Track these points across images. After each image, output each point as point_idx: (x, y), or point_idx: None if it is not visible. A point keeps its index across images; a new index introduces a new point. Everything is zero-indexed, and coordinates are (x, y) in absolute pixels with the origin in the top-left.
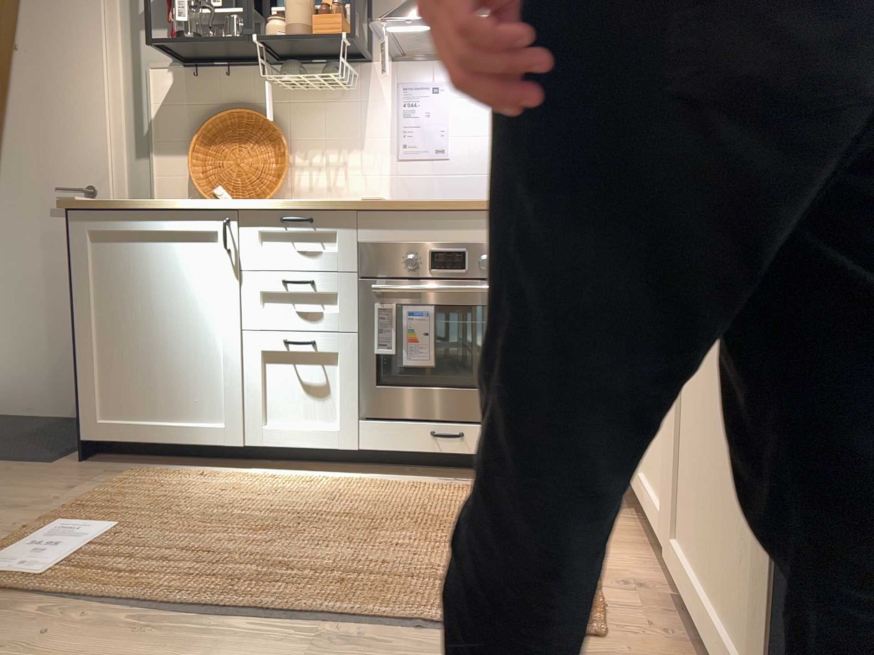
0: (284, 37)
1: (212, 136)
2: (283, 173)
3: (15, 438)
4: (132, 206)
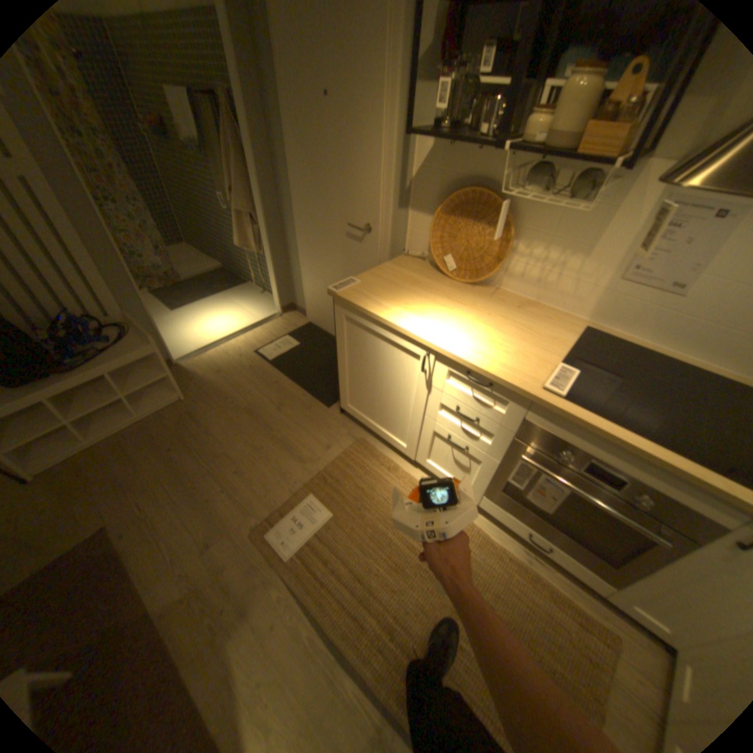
0: (545, 139)
1: (455, 206)
2: (502, 260)
3: (323, 367)
4: (368, 314)
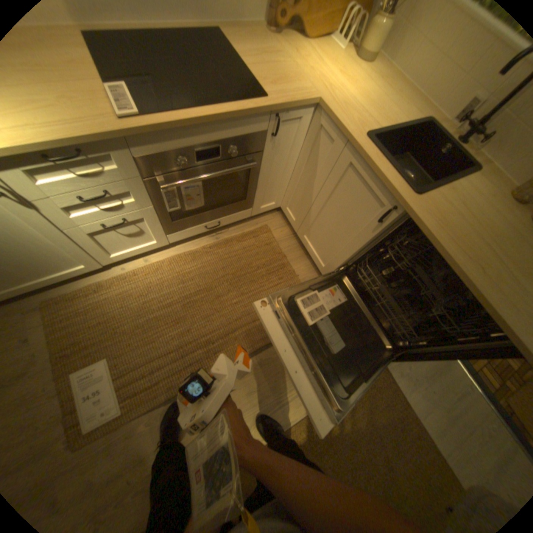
0: None
1: None
2: None
3: None
4: None
